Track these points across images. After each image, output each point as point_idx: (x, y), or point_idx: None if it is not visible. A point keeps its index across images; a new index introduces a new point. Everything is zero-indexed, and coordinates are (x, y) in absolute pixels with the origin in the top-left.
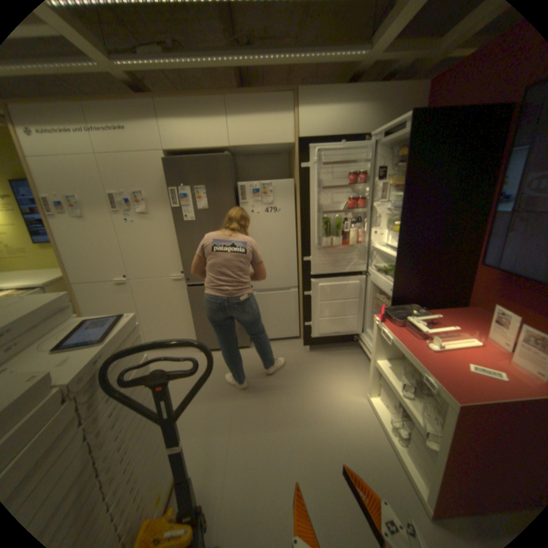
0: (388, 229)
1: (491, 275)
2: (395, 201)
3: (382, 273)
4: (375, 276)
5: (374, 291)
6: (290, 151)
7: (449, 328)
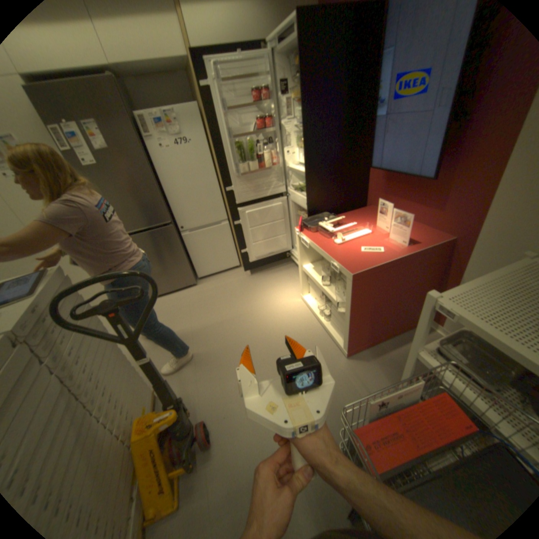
0: (298, 148)
1: (378, 176)
2: (300, 117)
3: (298, 191)
4: (293, 195)
5: (295, 210)
6: (186, 68)
7: (348, 225)
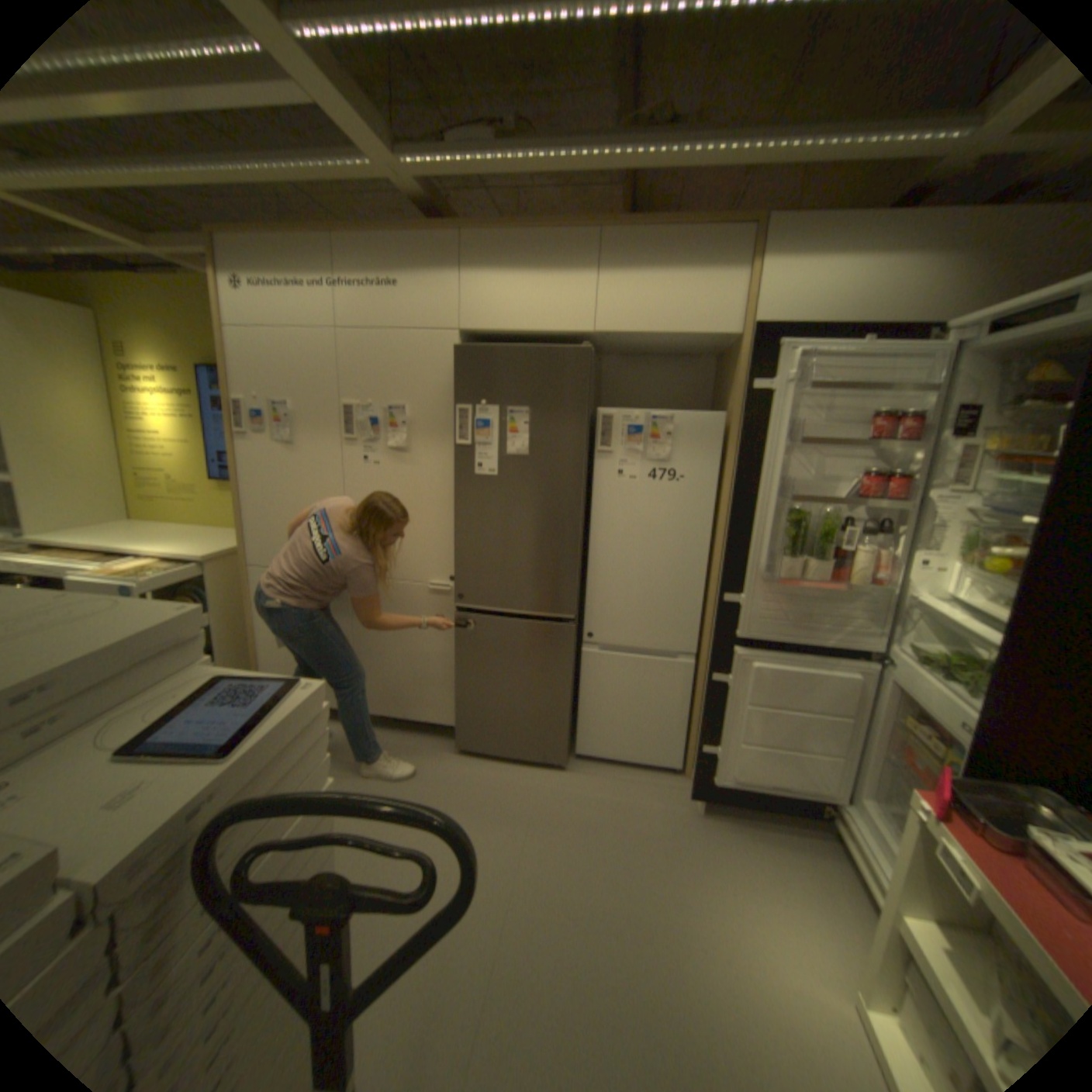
0: (964, 561)
1: None
2: (1000, 494)
3: (935, 670)
4: (913, 674)
5: (900, 709)
6: (724, 353)
7: None
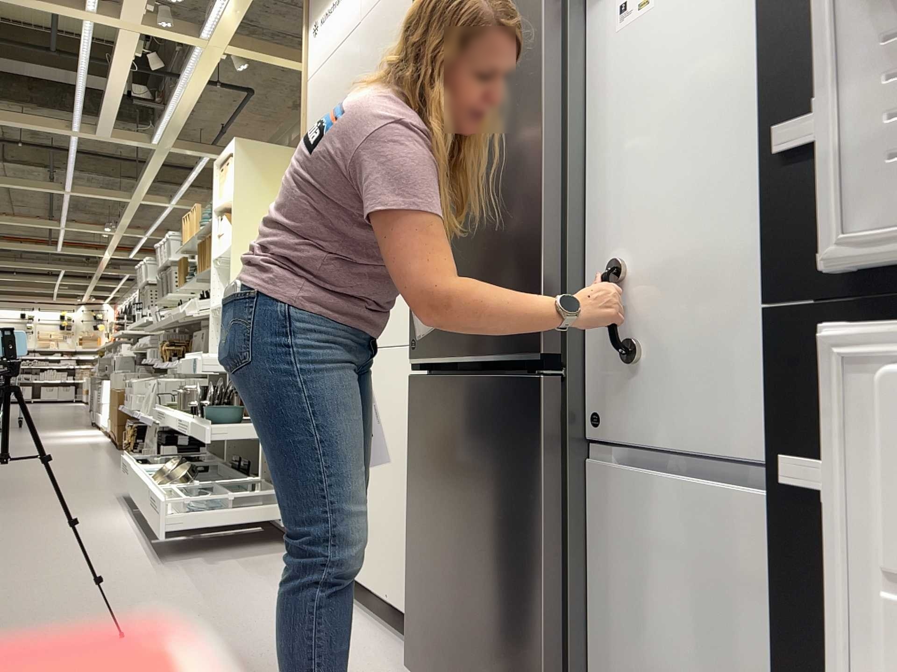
0: None
1: None
2: None
3: None
4: None
5: None
6: None
7: None
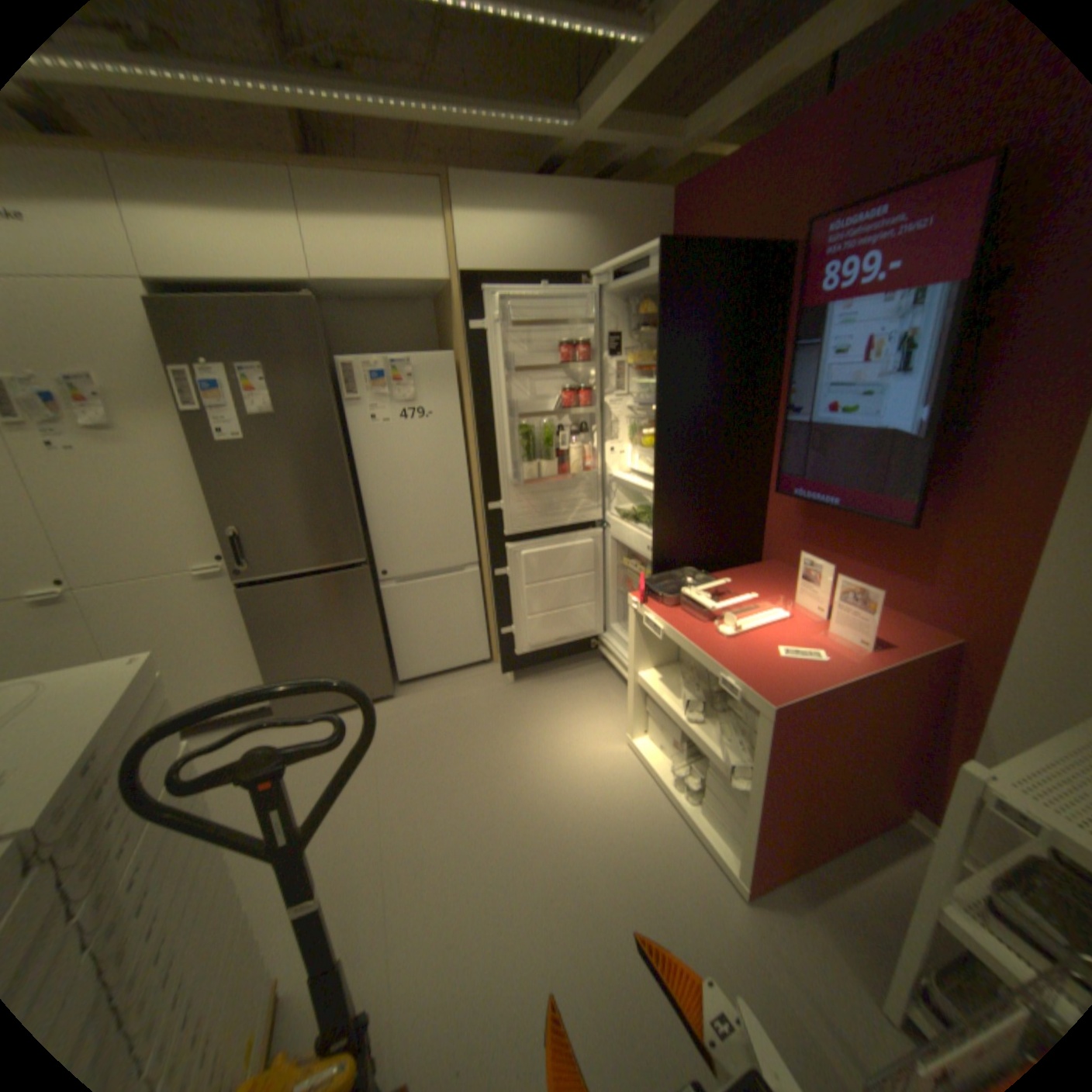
0: (632, 444)
1: (788, 508)
2: (640, 395)
3: (629, 521)
4: (619, 528)
5: (617, 555)
6: (438, 297)
7: (742, 597)
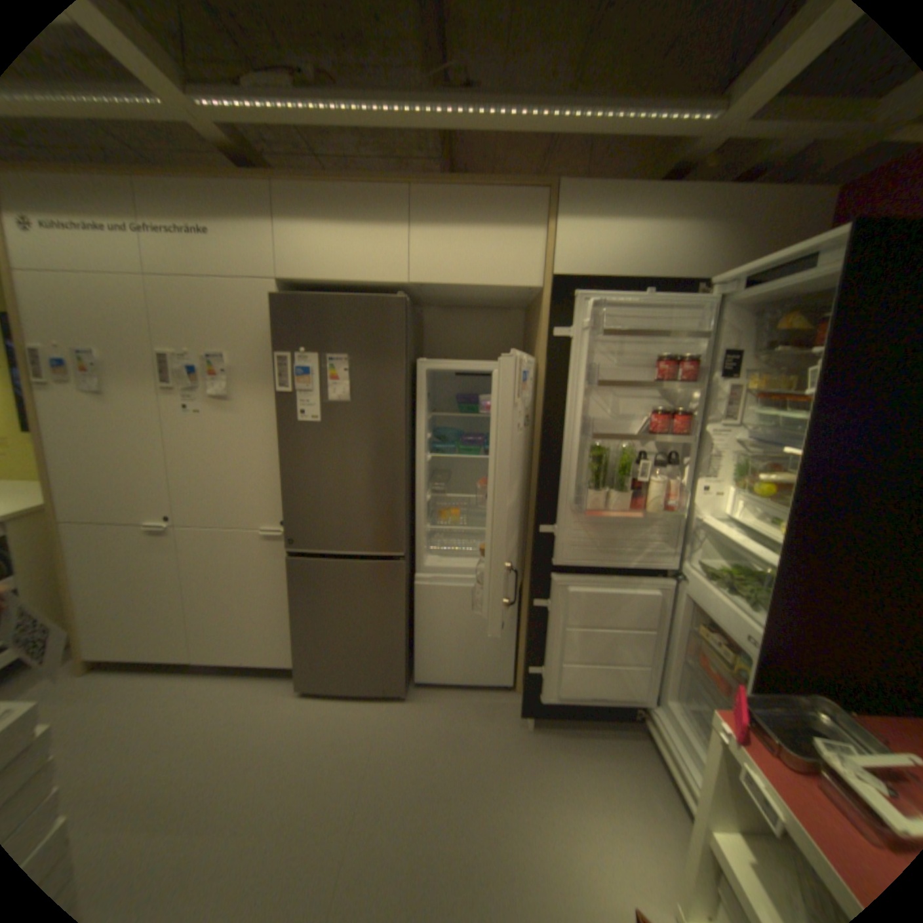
0: (736, 485)
1: None
2: (761, 427)
3: (720, 585)
4: (702, 589)
5: (693, 618)
6: (529, 305)
7: None
